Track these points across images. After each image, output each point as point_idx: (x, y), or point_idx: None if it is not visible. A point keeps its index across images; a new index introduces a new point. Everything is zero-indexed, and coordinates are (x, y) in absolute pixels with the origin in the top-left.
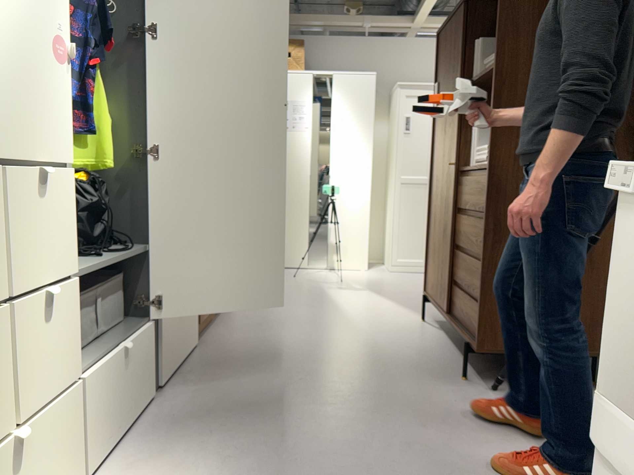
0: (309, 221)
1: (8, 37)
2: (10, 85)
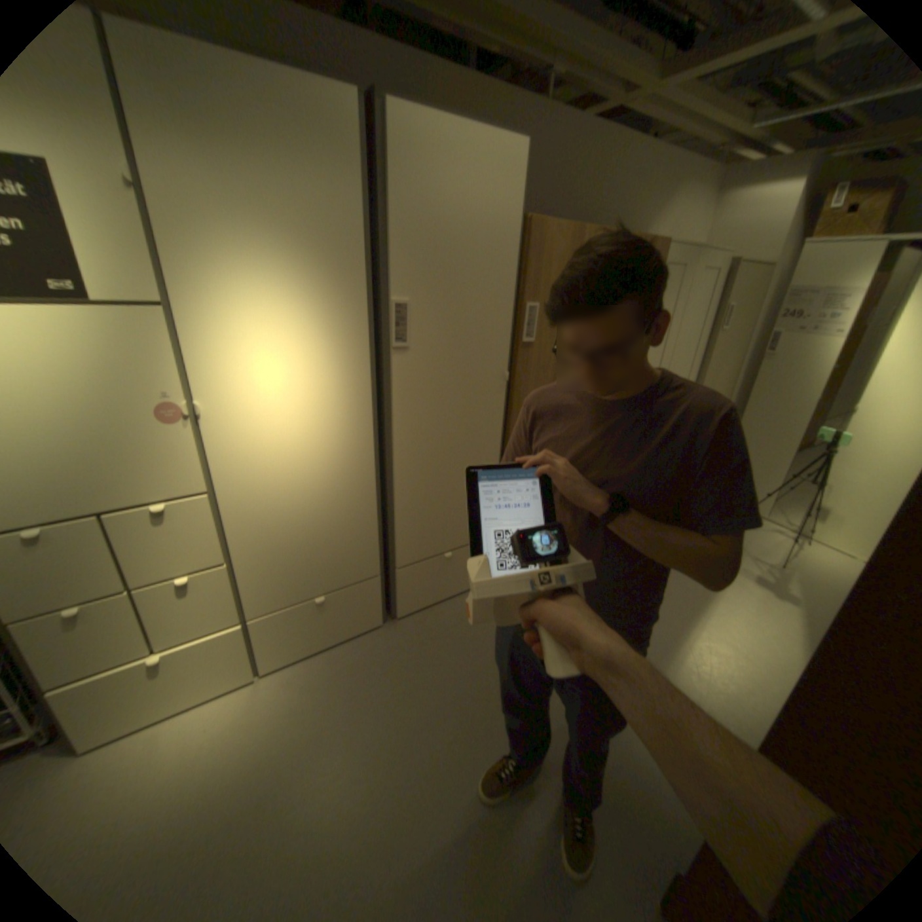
0: (793, 464)
1: (99, 428)
2: (110, 460)
